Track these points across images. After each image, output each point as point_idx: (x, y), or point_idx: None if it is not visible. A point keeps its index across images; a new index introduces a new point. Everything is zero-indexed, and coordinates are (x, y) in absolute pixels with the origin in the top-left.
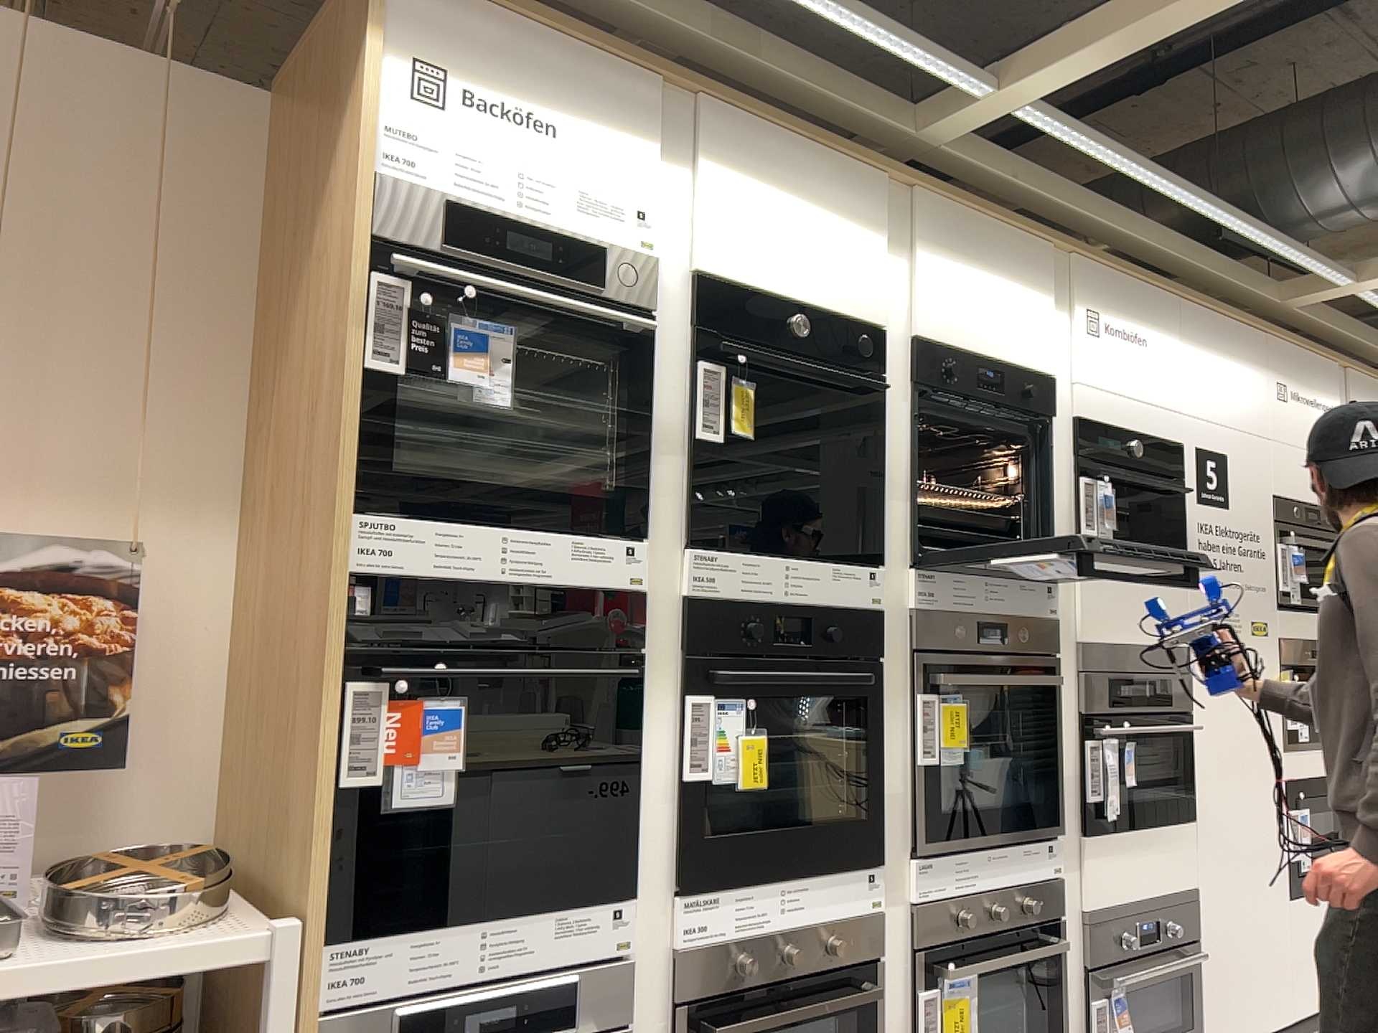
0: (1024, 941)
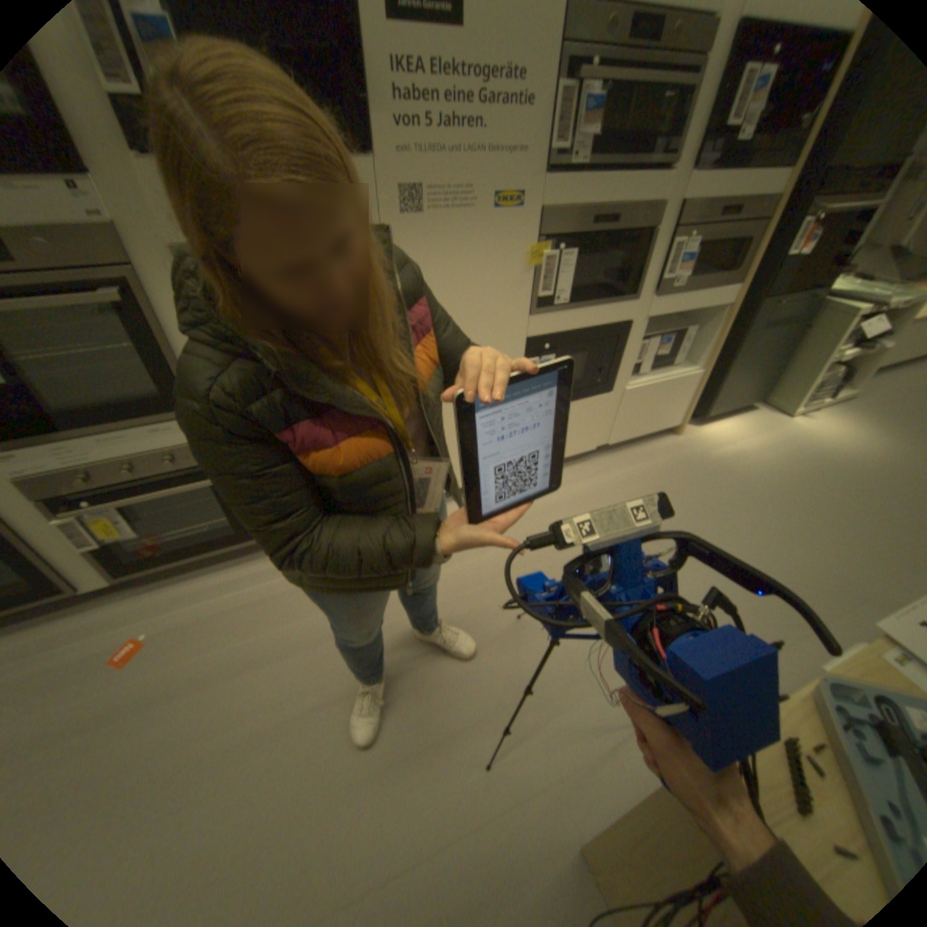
0: (178, 480)
